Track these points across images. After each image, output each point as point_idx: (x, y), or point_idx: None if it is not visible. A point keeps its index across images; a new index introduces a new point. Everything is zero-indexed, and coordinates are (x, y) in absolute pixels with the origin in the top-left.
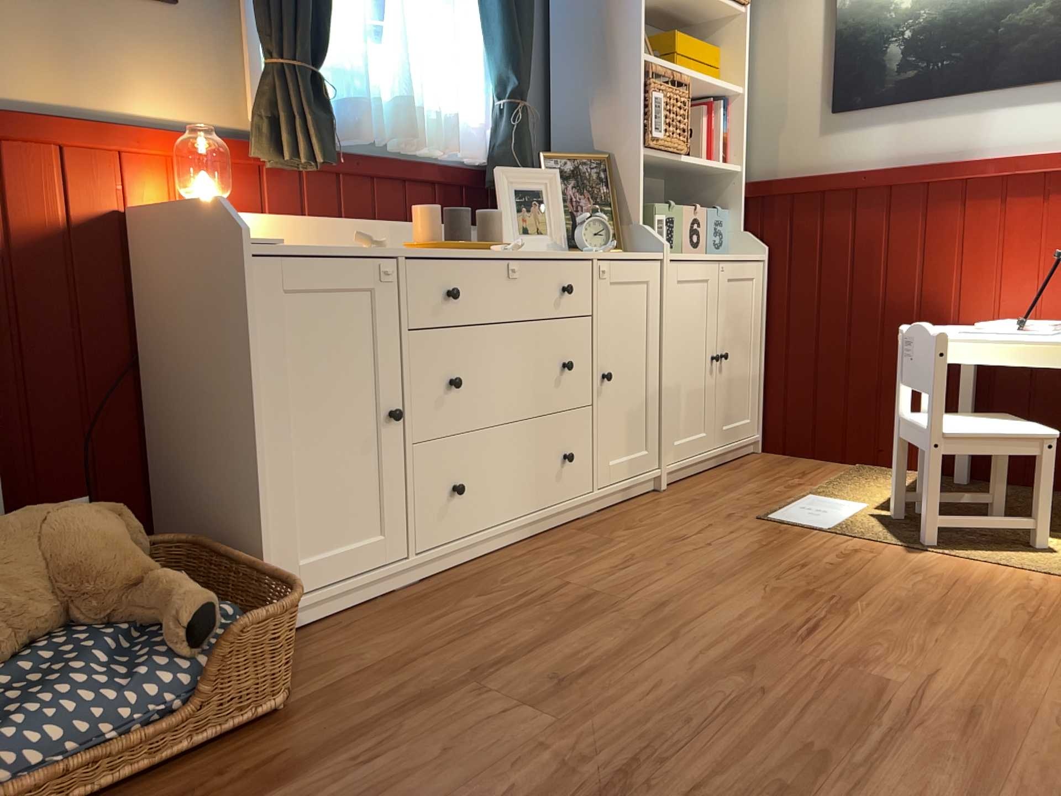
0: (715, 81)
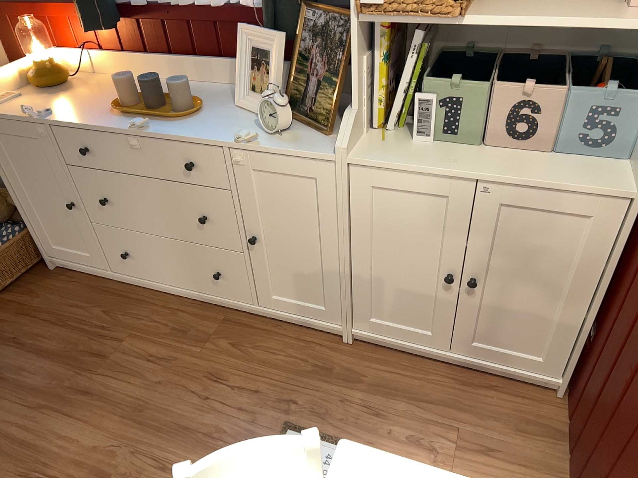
0: None
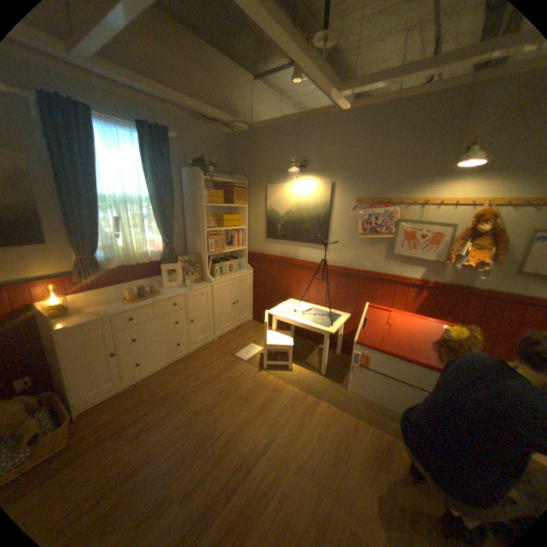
0: (238, 224)
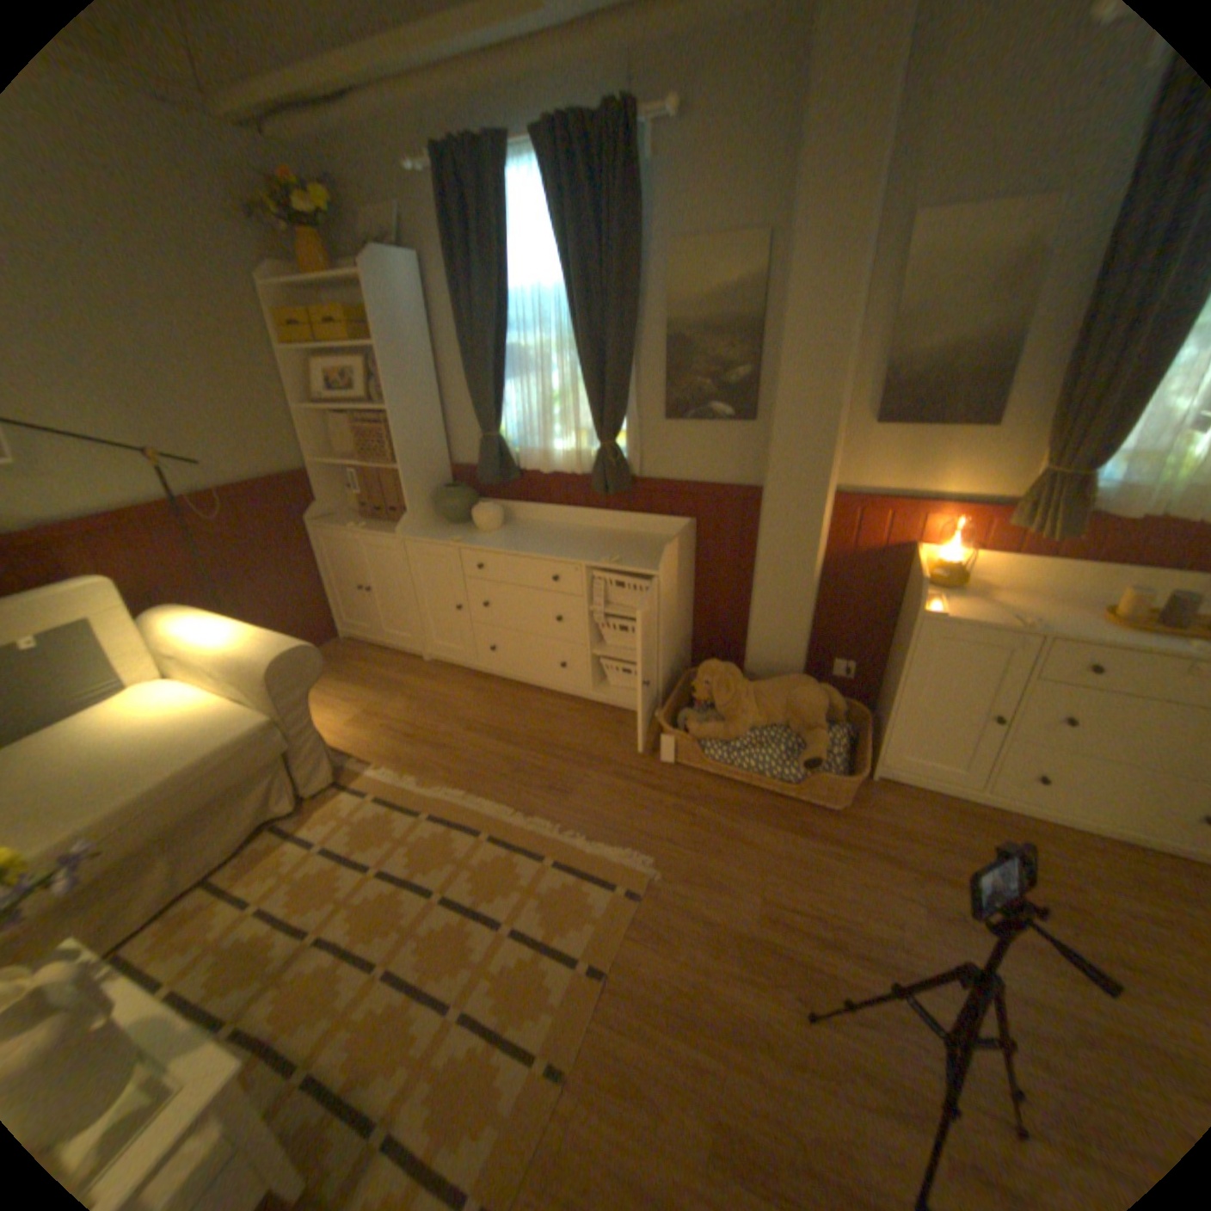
0: None
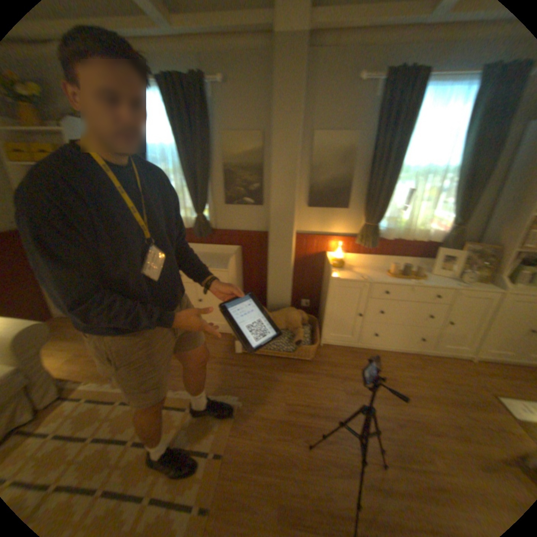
0: None
